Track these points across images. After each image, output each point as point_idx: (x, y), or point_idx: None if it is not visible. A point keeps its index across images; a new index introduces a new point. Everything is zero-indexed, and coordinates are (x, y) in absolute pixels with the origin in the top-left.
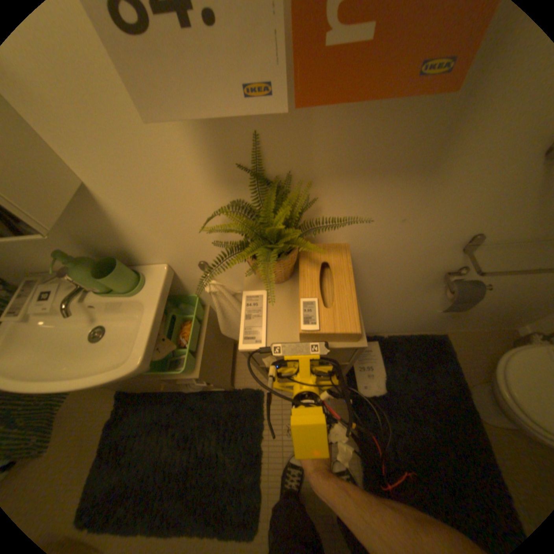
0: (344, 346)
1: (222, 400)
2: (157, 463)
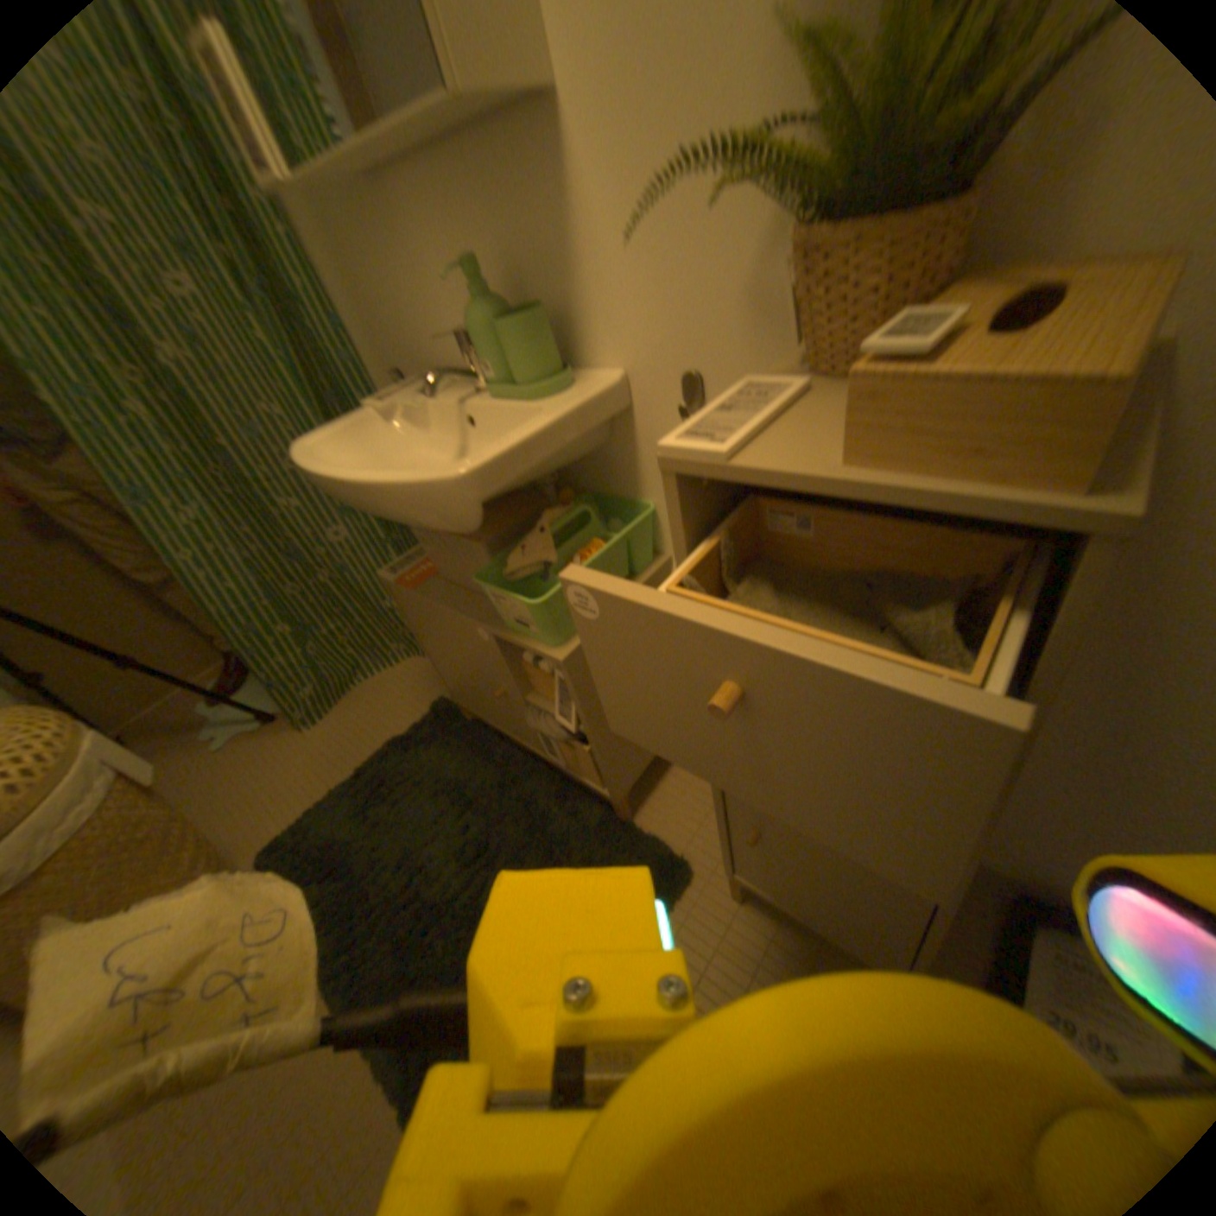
0: (1018, 514)
1: (594, 829)
2: (416, 861)
